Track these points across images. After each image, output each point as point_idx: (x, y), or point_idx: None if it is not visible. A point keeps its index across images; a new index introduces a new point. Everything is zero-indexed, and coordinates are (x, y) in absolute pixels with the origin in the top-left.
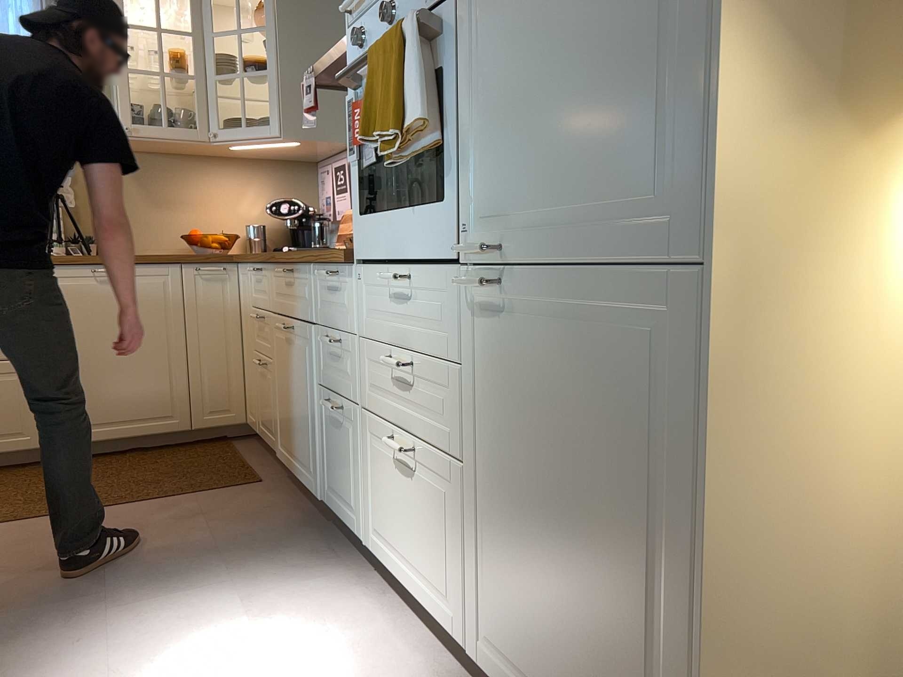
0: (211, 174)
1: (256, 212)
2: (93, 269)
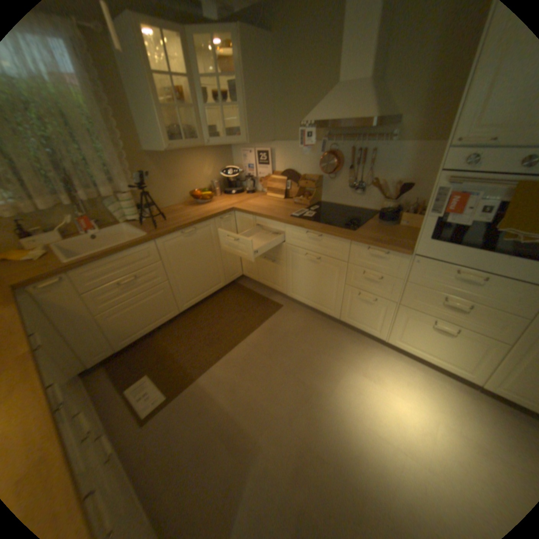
0: (188, 157)
1: (209, 173)
2: (181, 233)
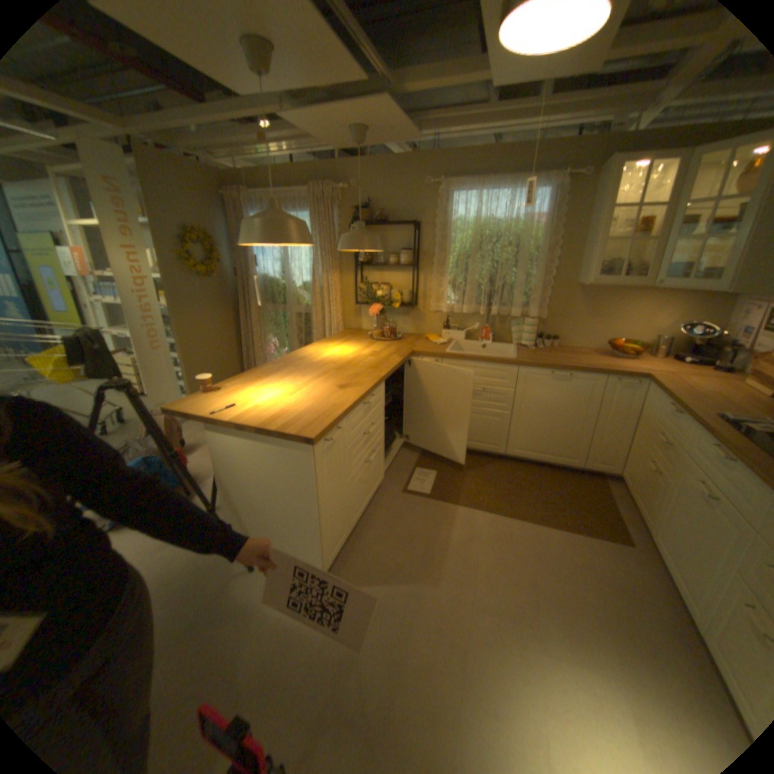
0: (640, 297)
1: (668, 325)
2: (552, 372)
